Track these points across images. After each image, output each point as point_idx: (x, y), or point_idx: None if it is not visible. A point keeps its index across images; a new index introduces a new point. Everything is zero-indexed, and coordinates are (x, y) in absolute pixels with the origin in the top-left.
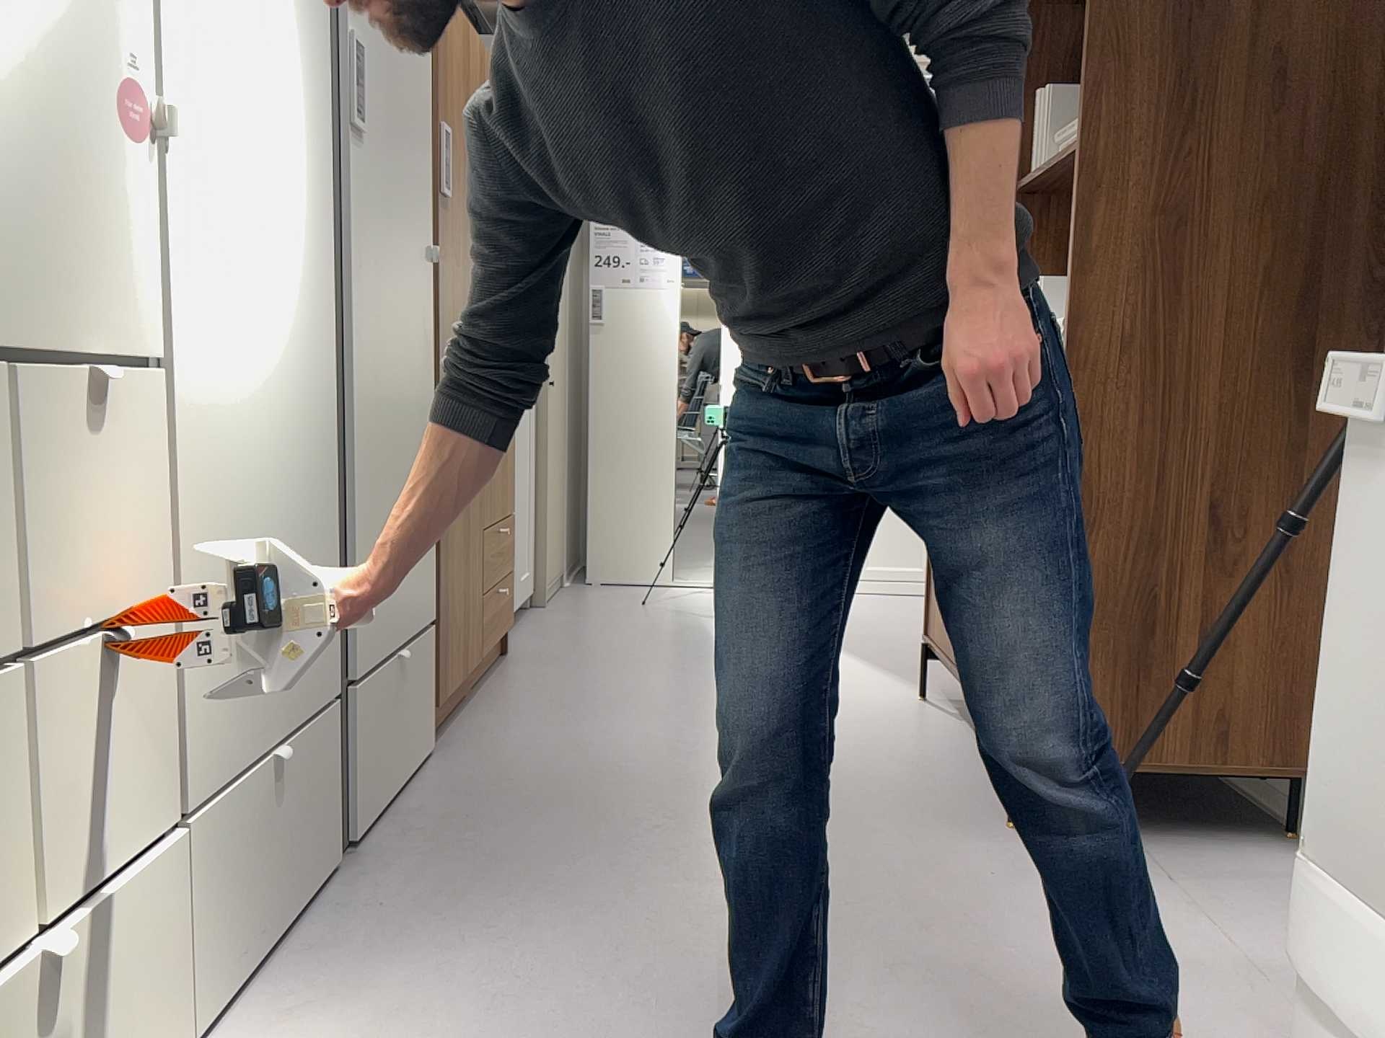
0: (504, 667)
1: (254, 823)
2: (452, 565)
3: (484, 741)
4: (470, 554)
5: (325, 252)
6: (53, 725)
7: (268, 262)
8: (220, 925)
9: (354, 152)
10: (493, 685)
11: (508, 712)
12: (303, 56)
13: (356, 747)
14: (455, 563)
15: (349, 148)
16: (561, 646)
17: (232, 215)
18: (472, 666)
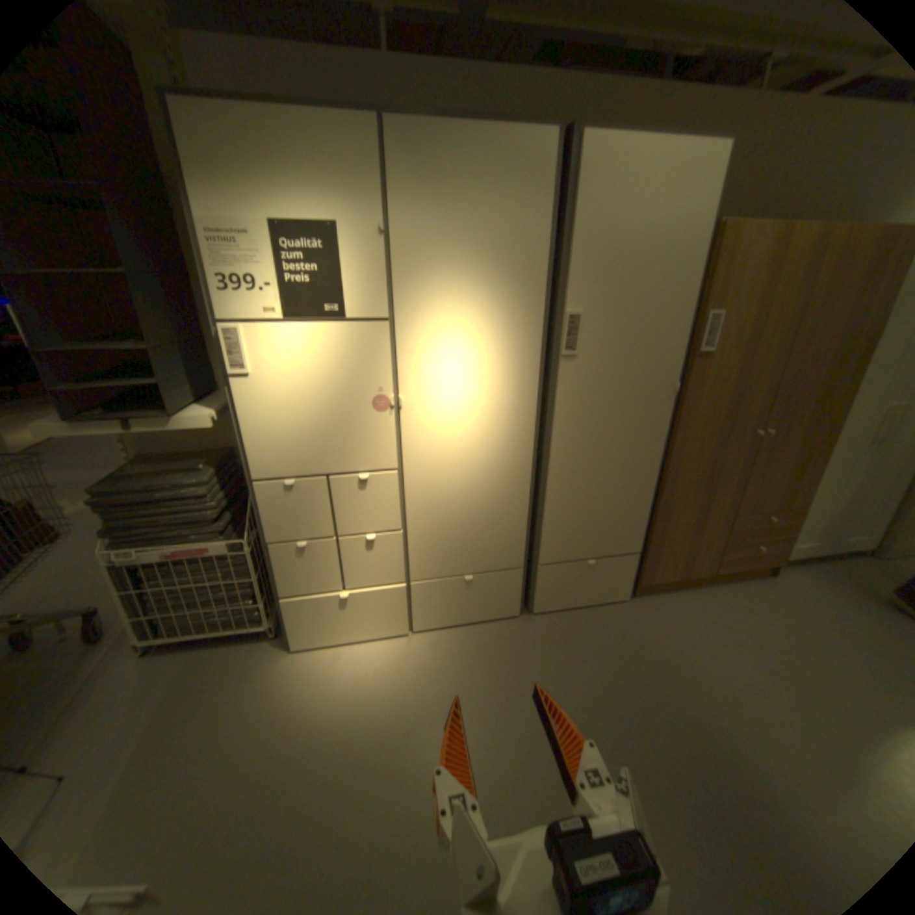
0: (760, 584)
1: (453, 591)
2: (677, 531)
3: (660, 613)
4: (709, 528)
5: (536, 412)
6: (354, 551)
7: (478, 428)
8: (431, 610)
9: (569, 365)
10: (730, 589)
11: (704, 608)
12: (518, 341)
13: (539, 585)
14: (682, 531)
15: (563, 365)
16: (827, 593)
17: (450, 418)
18: (700, 577)
